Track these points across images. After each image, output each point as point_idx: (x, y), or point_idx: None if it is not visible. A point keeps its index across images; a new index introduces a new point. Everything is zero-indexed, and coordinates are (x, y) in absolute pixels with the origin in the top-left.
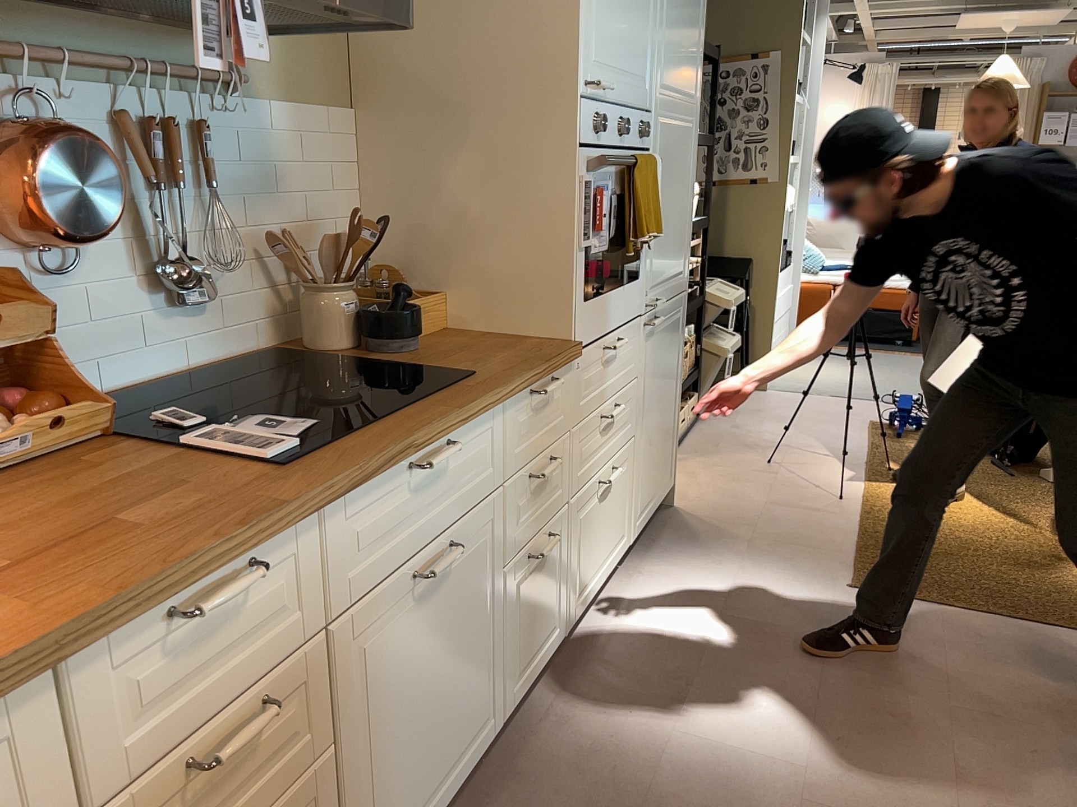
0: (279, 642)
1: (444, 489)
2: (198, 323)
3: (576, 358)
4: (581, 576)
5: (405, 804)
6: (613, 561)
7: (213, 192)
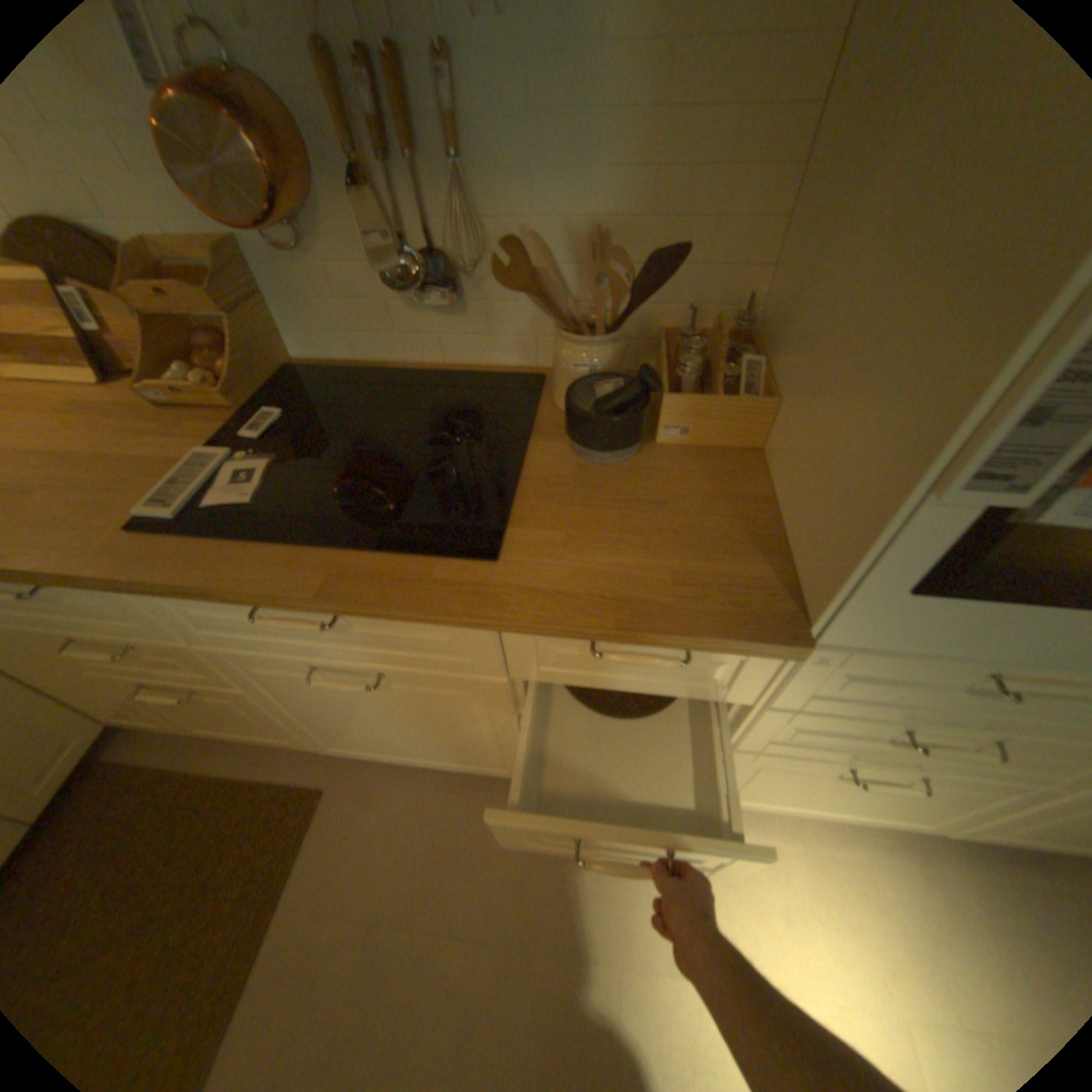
0: (131, 631)
1: (358, 640)
2: (455, 322)
3: (781, 656)
4: (747, 795)
5: (368, 746)
6: (866, 822)
7: (454, 160)
